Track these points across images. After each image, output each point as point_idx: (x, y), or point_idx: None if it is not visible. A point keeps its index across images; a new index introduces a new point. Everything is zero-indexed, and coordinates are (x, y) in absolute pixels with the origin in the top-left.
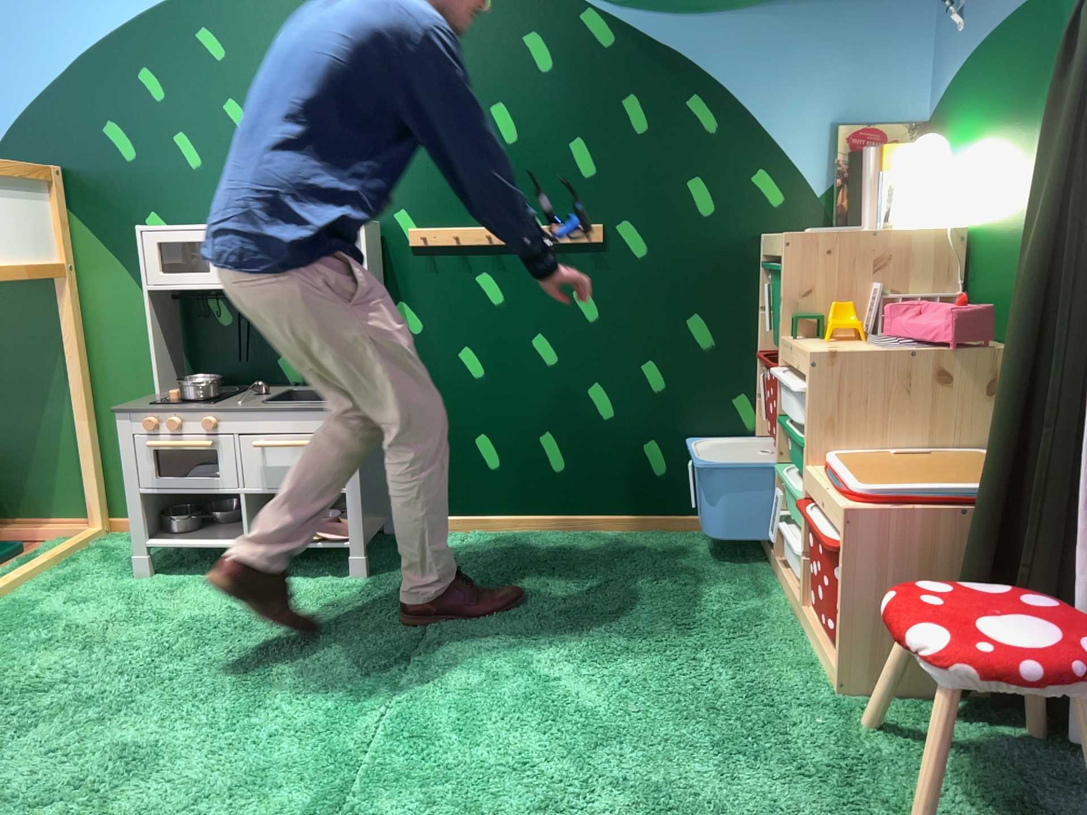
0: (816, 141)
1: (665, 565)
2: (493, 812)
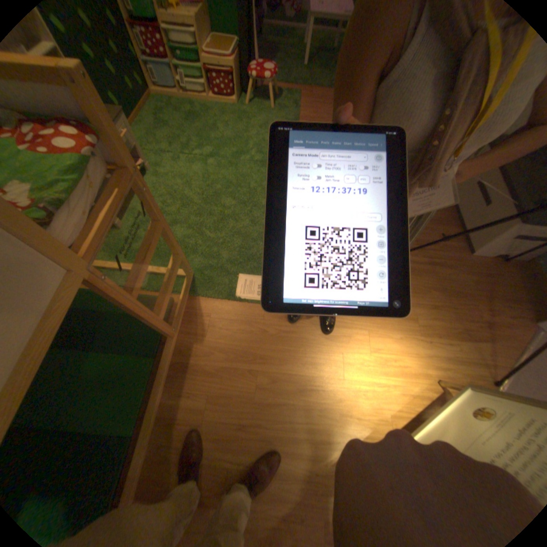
0: None
1: (165, 111)
2: (260, 146)
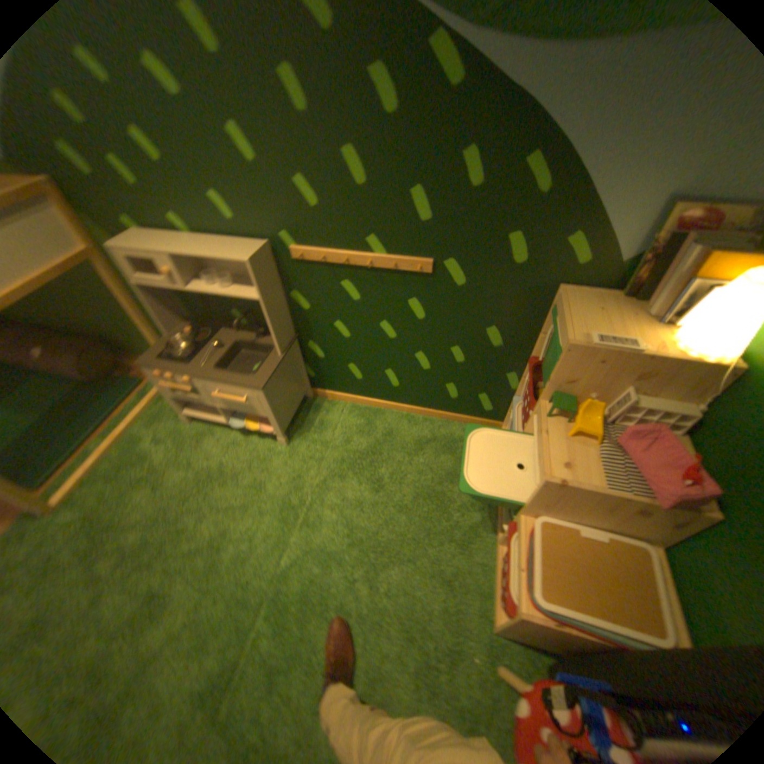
0: (650, 212)
1: (441, 460)
2: (294, 699)
